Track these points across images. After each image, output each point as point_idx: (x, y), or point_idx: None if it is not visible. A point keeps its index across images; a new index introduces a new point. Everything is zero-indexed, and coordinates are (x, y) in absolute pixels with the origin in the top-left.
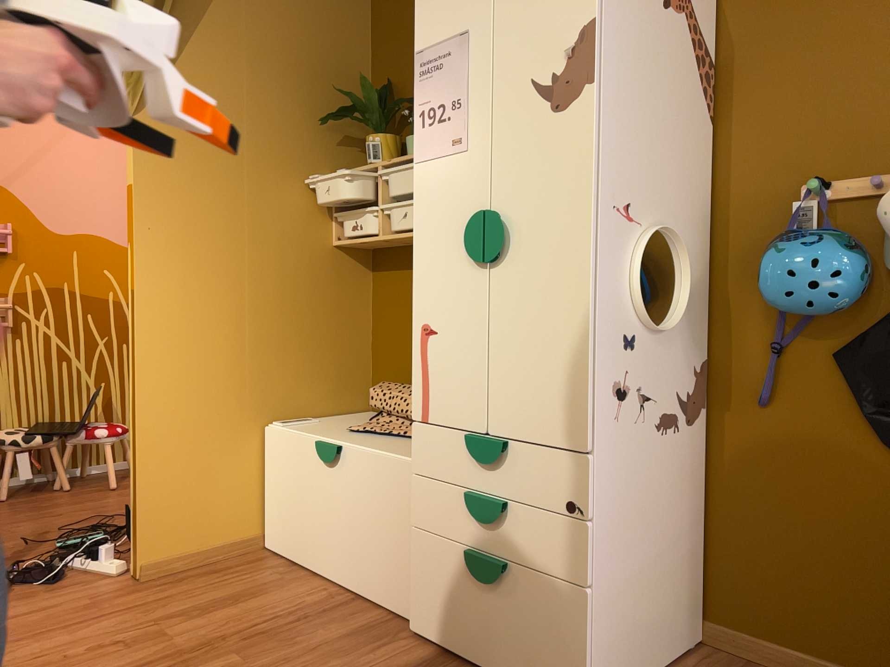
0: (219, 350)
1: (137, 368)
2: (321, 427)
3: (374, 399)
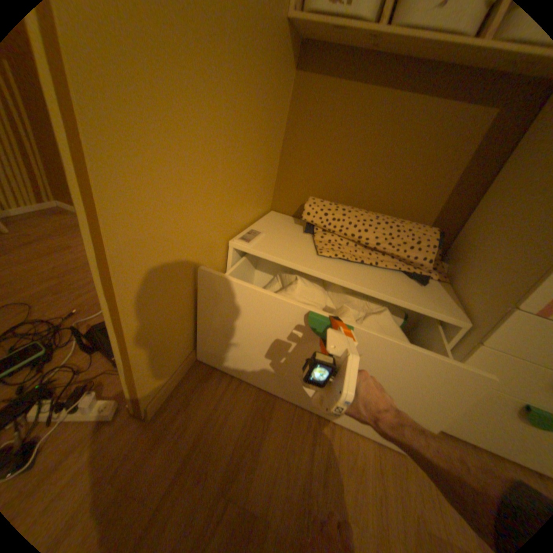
0: (199, 164)
1: (99, 208)
2: (285, 246)
3: (312, 215)
